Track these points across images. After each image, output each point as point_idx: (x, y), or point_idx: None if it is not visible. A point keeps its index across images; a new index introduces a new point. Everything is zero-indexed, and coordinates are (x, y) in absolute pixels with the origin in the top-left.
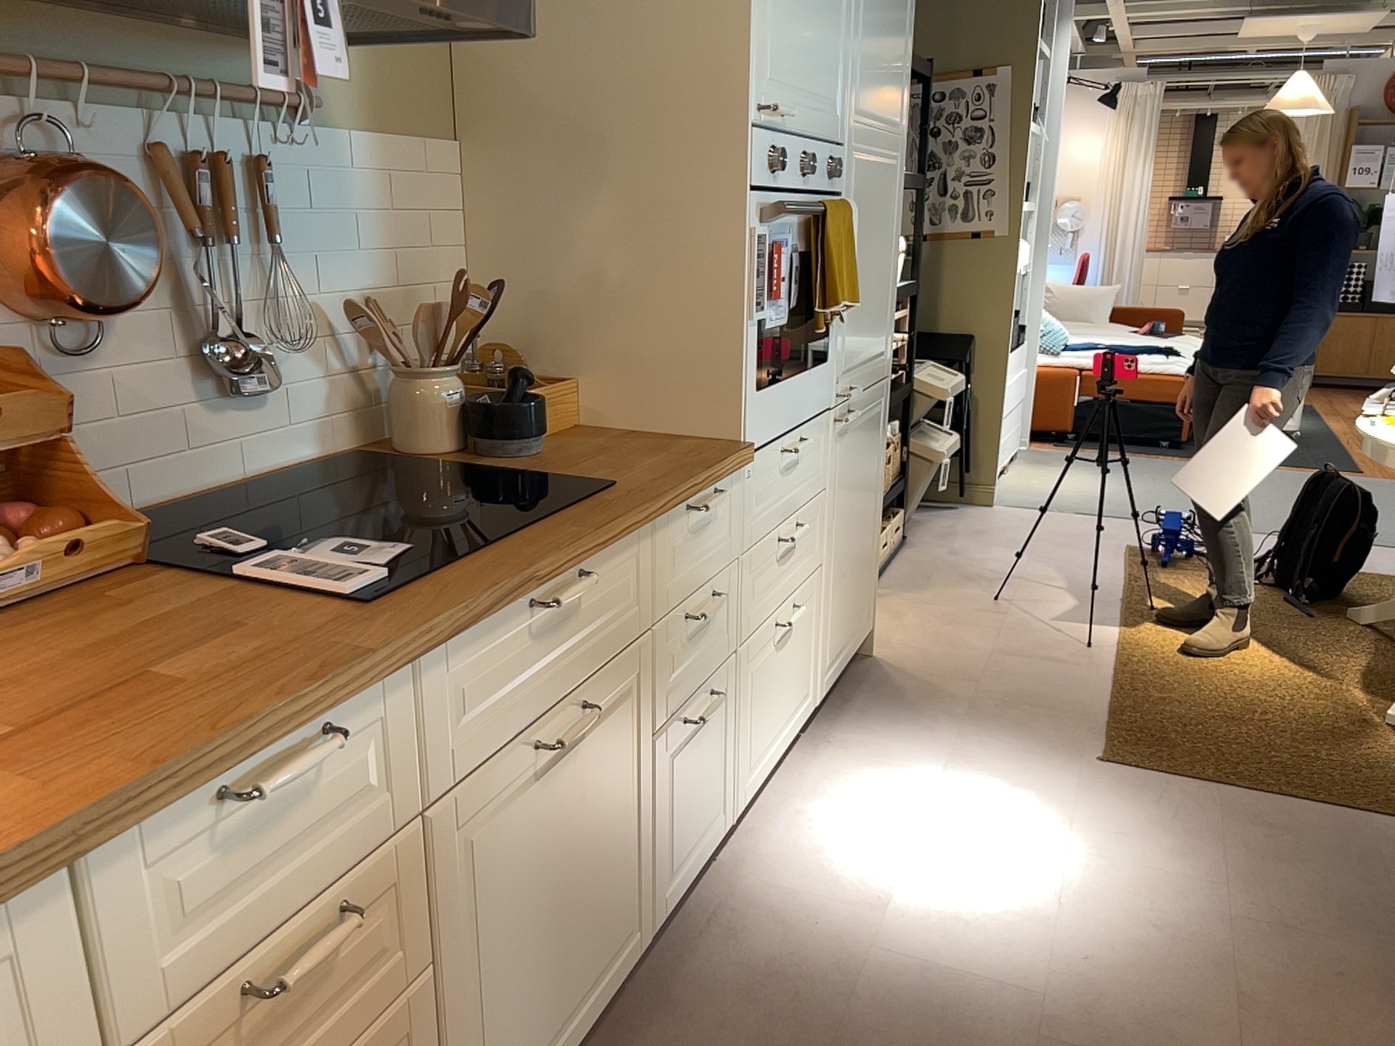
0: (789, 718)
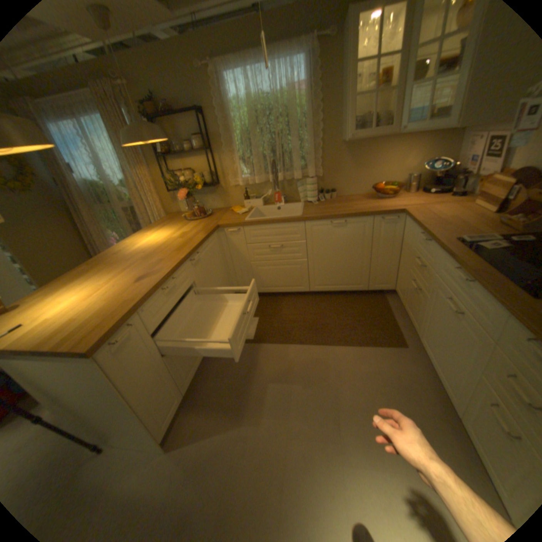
0: None
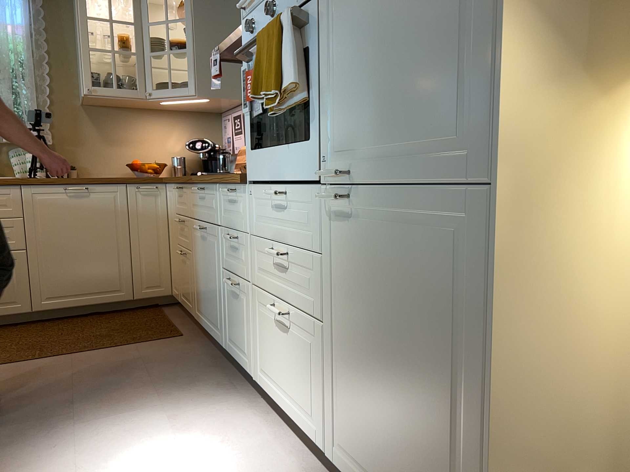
0: (293, 401)
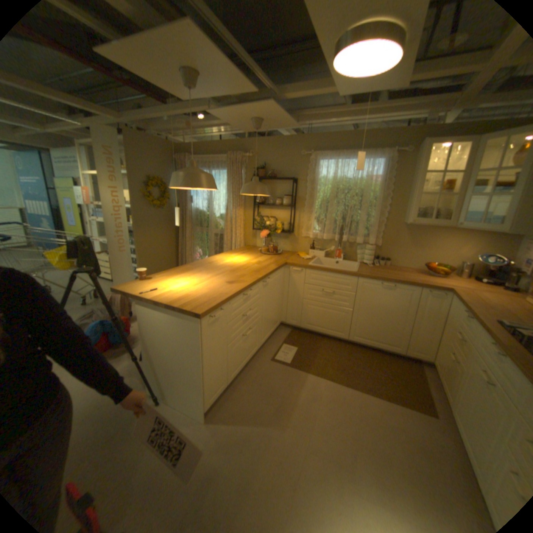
0: None
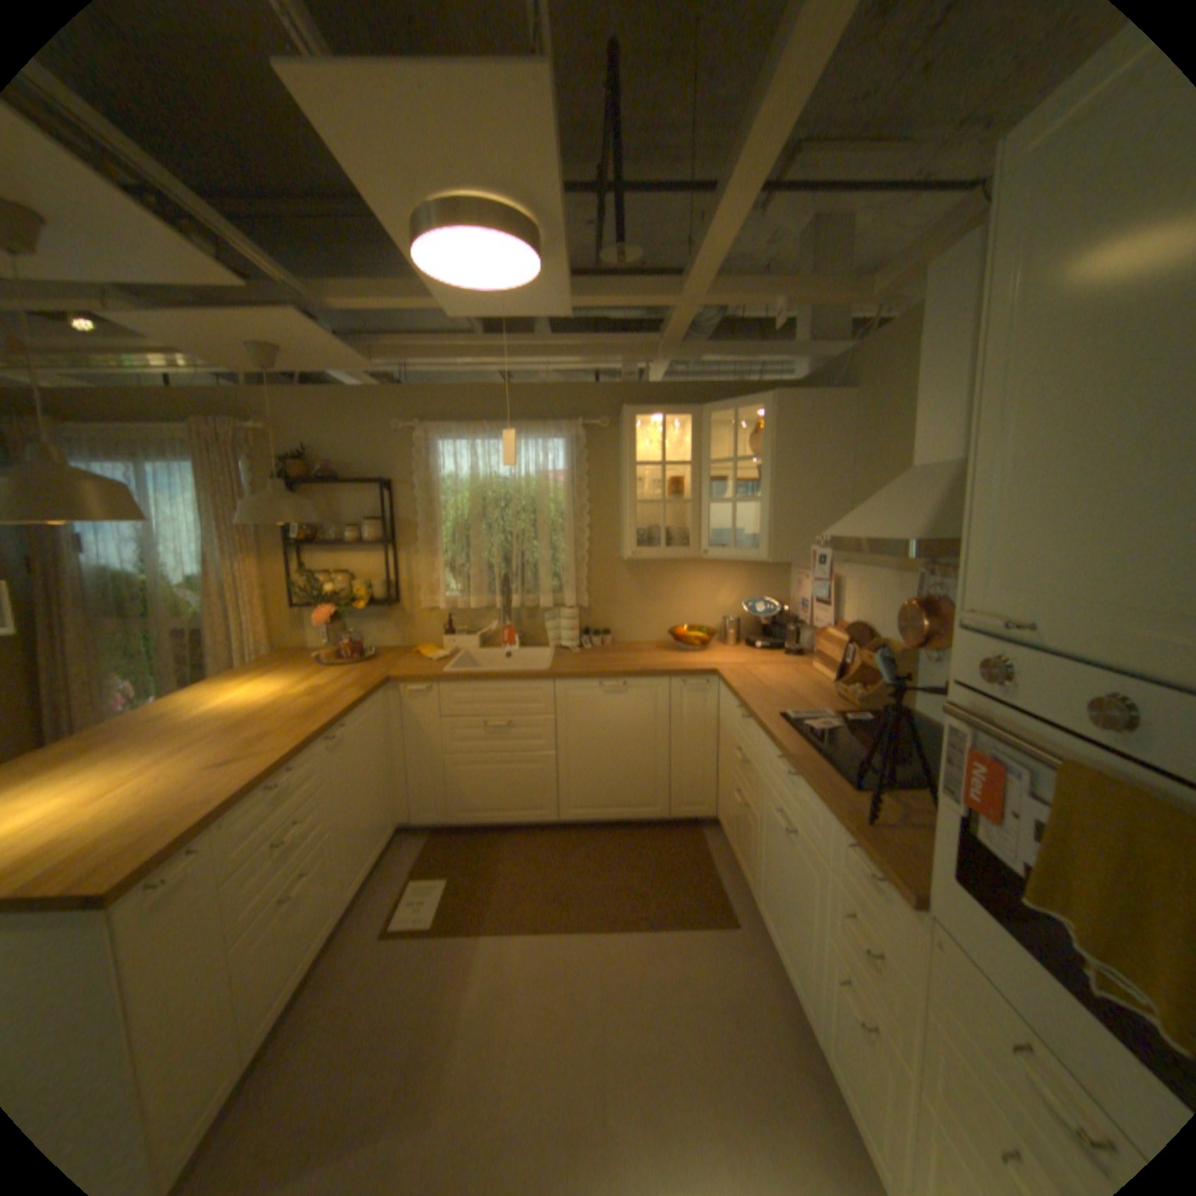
0: None
